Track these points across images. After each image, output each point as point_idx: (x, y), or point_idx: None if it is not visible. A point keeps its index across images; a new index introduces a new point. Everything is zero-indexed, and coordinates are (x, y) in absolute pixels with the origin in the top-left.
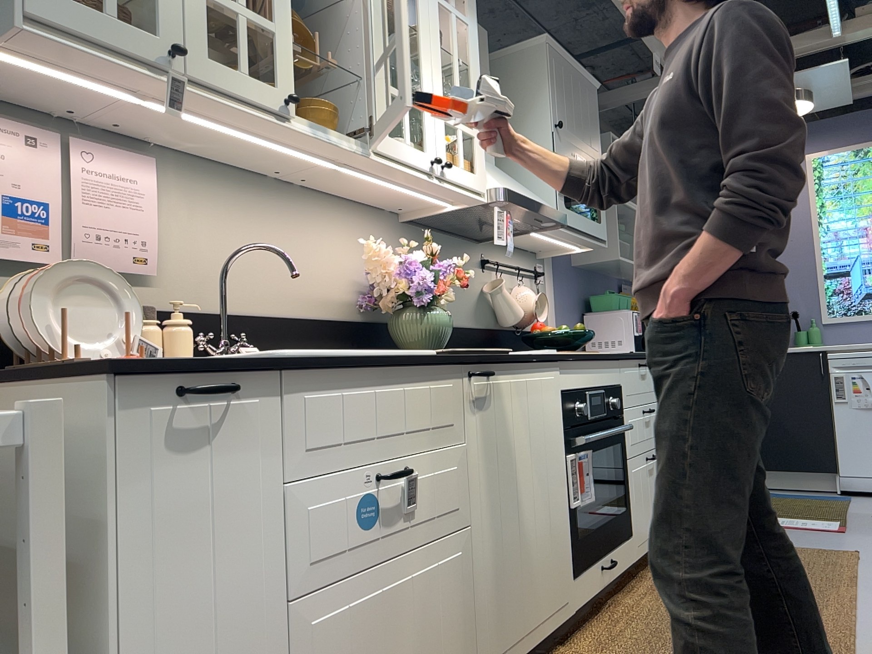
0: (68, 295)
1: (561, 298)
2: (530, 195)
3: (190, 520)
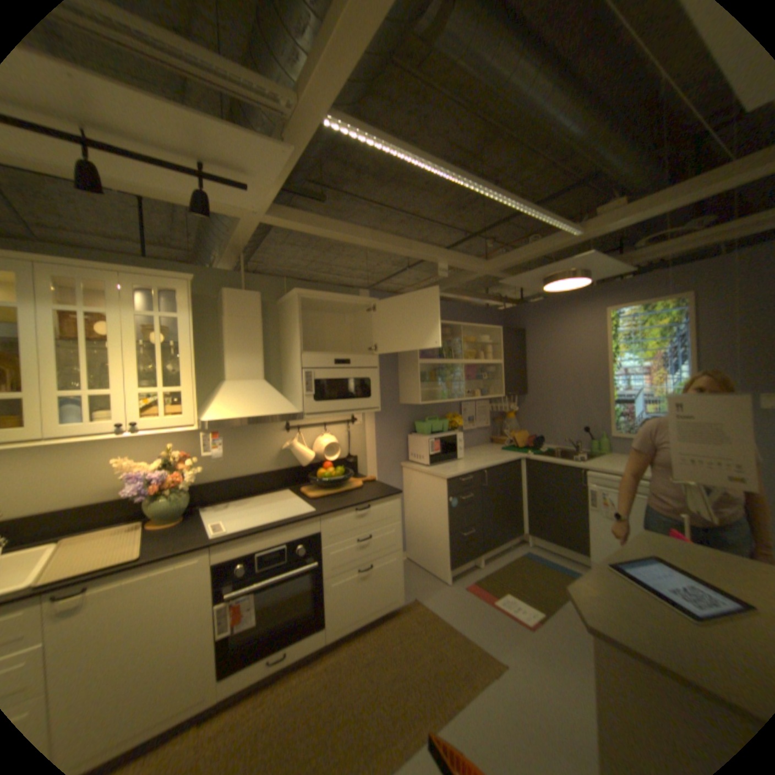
0: None
1: (381, 428)
2: (257, 408)
3: None
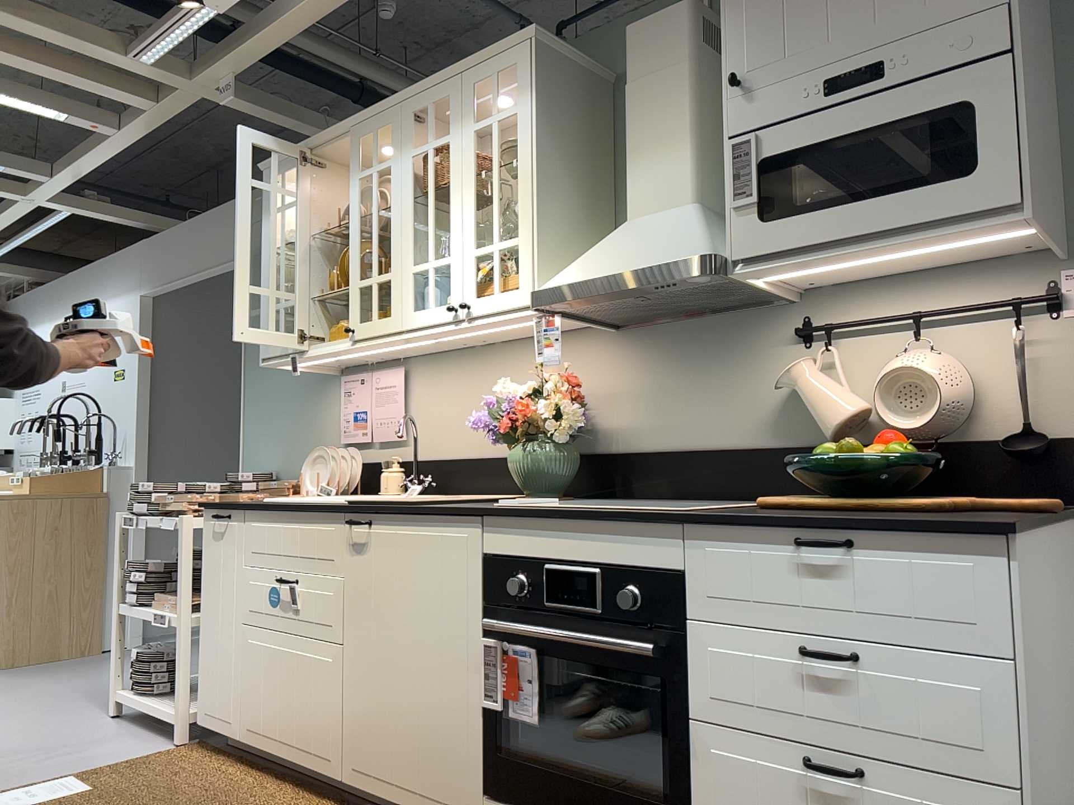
0: (321, 463)
1: None
2: (626, 260)
3: (218, 568)
